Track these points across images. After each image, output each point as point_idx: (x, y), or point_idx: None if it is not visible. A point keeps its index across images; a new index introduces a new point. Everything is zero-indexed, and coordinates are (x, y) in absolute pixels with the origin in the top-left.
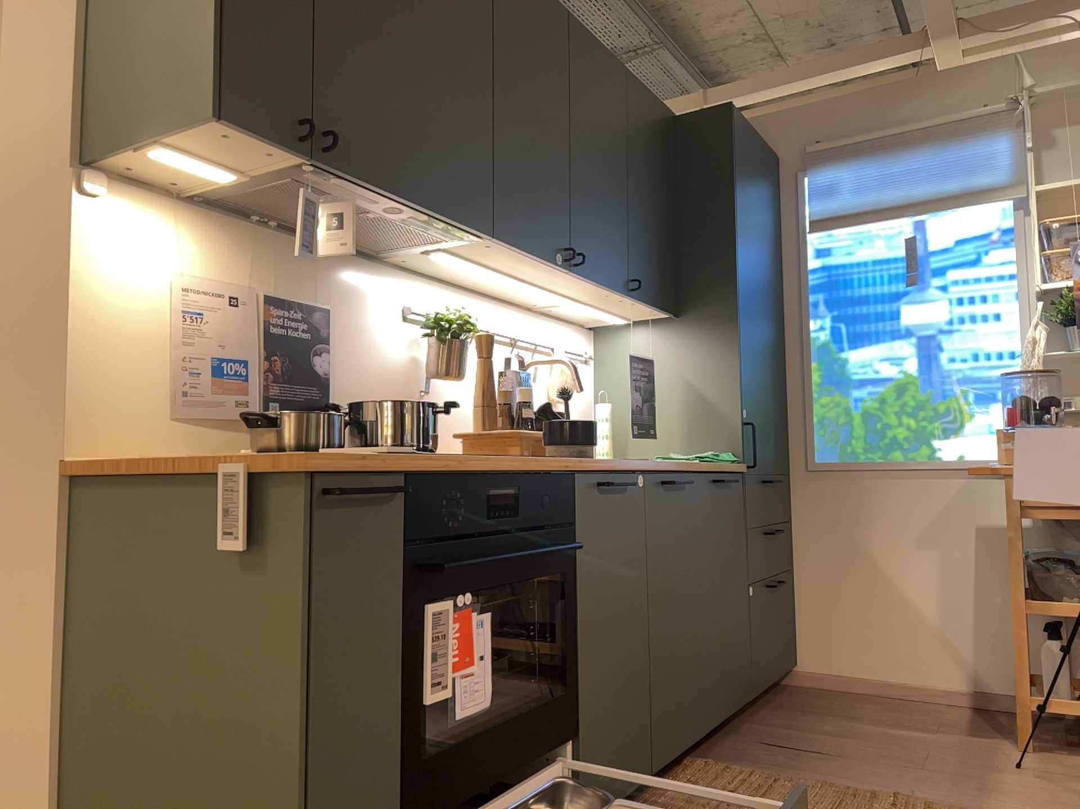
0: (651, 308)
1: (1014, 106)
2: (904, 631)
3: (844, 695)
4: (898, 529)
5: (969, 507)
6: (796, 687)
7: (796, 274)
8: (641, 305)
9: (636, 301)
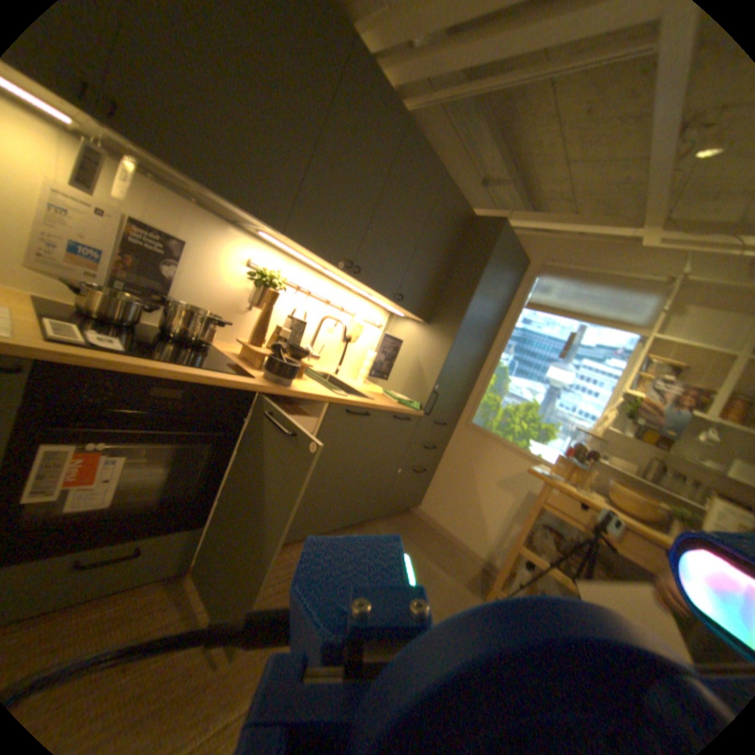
0: (409, 312)
1: (674, 278)
2: (470, 516)
3: (429, 528)
4: (492, 470)
5: (530, 478)
6: (413, 513)
7: (507, 324)
8: (403, 308)
9: (398, 305)
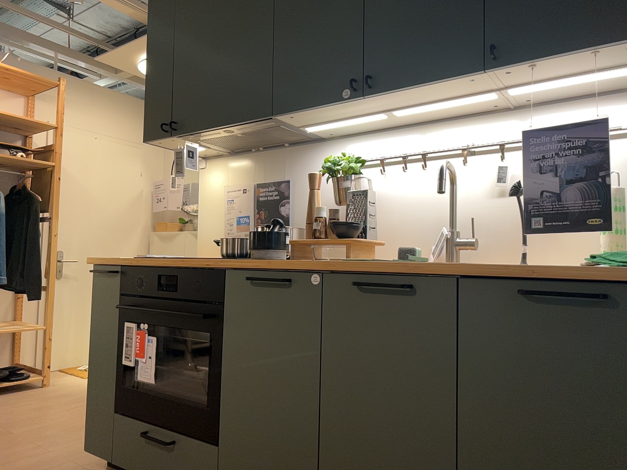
0: (582, 55)
1: None
2: None
3: None
4: None
5: None
6: None
7: None
8: (558, 61)
9: (525, 66)
